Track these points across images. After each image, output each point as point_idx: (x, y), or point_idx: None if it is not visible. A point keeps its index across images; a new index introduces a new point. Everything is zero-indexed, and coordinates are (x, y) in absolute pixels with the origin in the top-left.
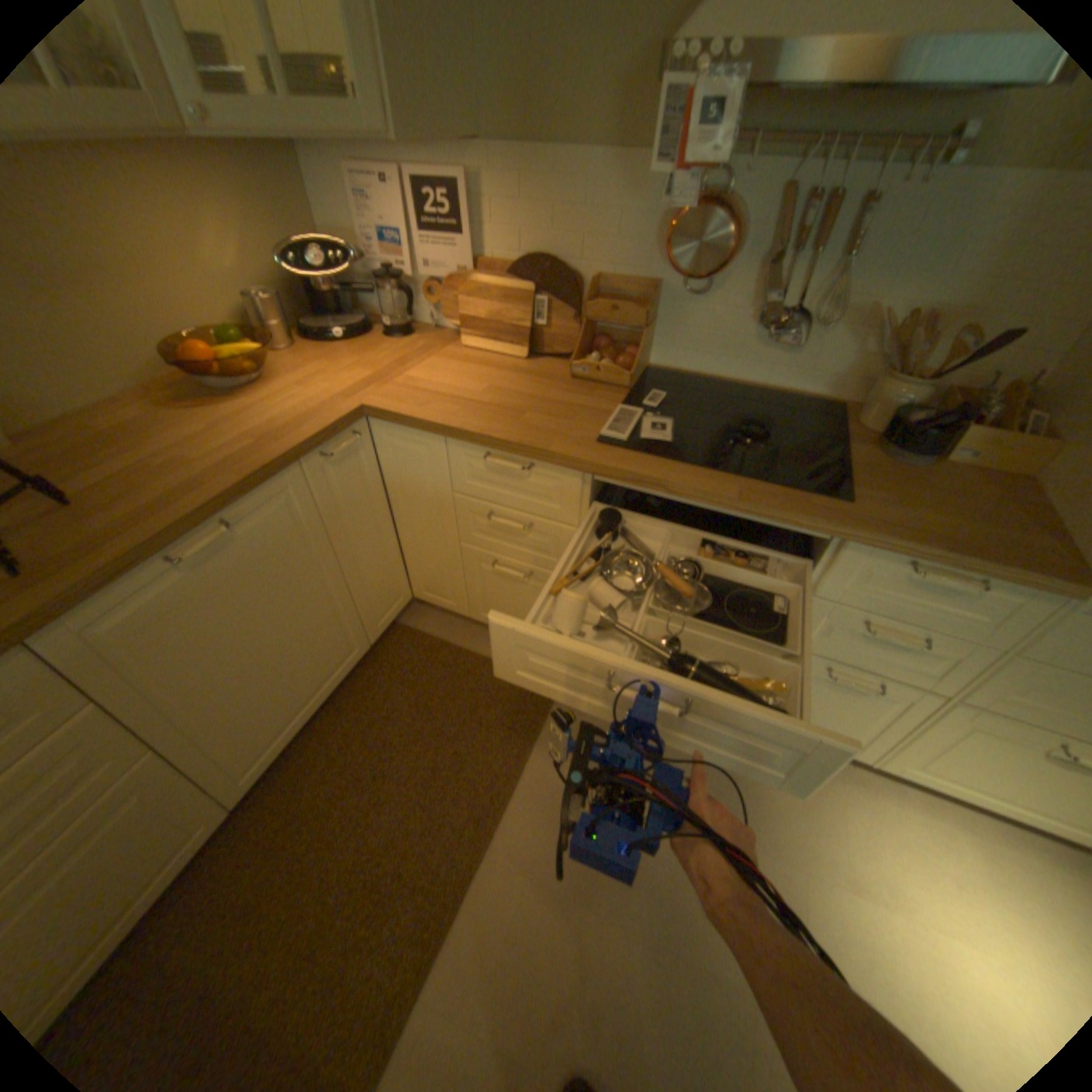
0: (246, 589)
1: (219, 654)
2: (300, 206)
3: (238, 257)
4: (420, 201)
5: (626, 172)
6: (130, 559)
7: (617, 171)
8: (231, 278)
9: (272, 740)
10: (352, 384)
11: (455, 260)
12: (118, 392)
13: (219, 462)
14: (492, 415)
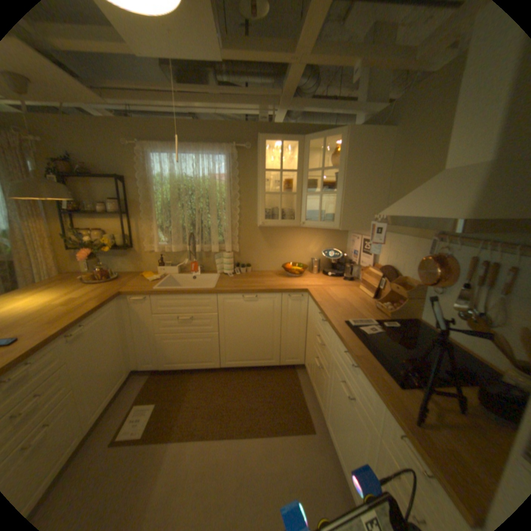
0: (254, 315)
1: (240, 325)
2: (344, 242)
3: (318, 251)
4: (365, 245)
5: (420, 245)
6: (237, 292)
7: (417, 245)
8: (314, 255)
9: (238, 361)
10: (314, 285)
11: (370, 263)
12: (274, 270)
13: (267, 286)
14: (331, 304)
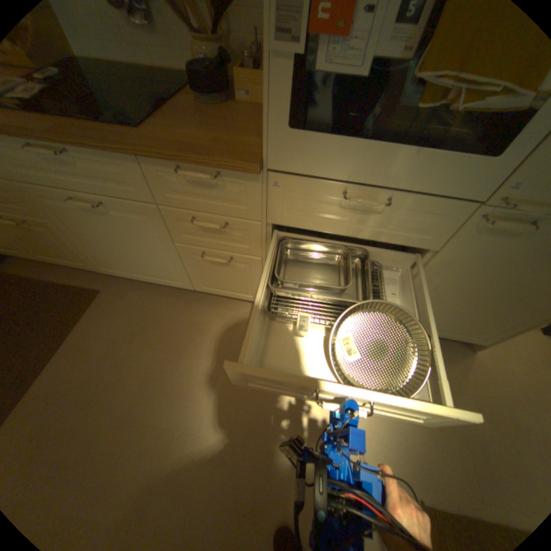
0: None
1: None
2: None
3: None
4: None
5: None
6: None
7: None
8: None
9: None
10: None
11: None
12: None
13: None
14: None
